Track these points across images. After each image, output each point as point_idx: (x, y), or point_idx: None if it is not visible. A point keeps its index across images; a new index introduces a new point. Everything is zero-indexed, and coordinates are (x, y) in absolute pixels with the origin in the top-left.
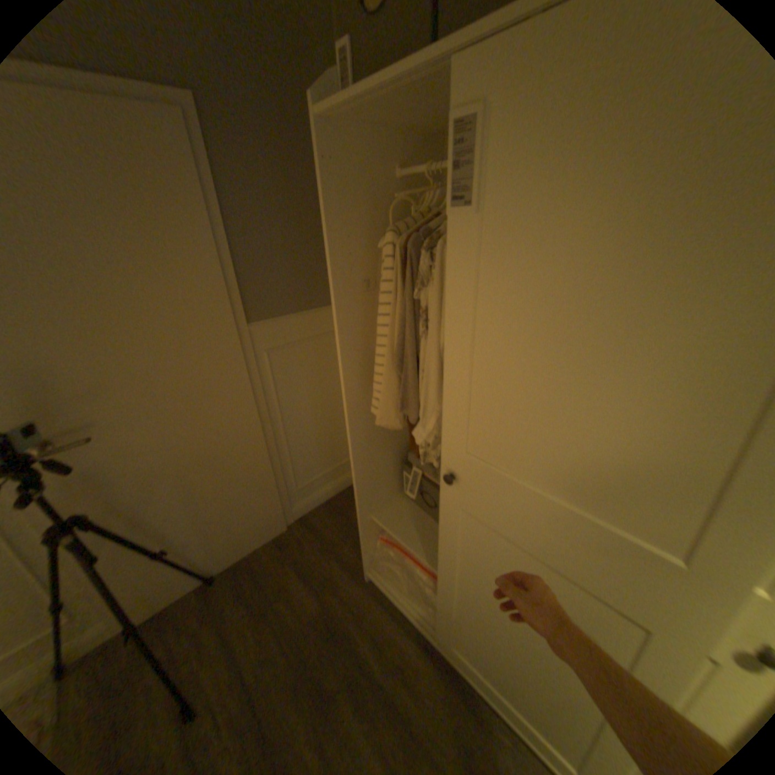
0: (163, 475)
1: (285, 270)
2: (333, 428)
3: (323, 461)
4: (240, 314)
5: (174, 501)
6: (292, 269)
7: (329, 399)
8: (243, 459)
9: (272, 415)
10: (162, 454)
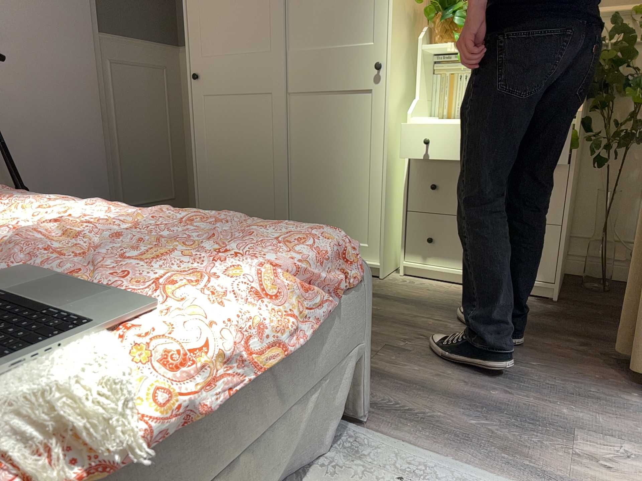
0: (28, 132)
1: (129, 4)
2: (159, 158)
3: (150, 189)
4: (96, 23)
5: (32, 161)
6: (134, 5)
7: (157, 128)
8: (88, 148)
9: (111, 121)
10: (31, 112)
